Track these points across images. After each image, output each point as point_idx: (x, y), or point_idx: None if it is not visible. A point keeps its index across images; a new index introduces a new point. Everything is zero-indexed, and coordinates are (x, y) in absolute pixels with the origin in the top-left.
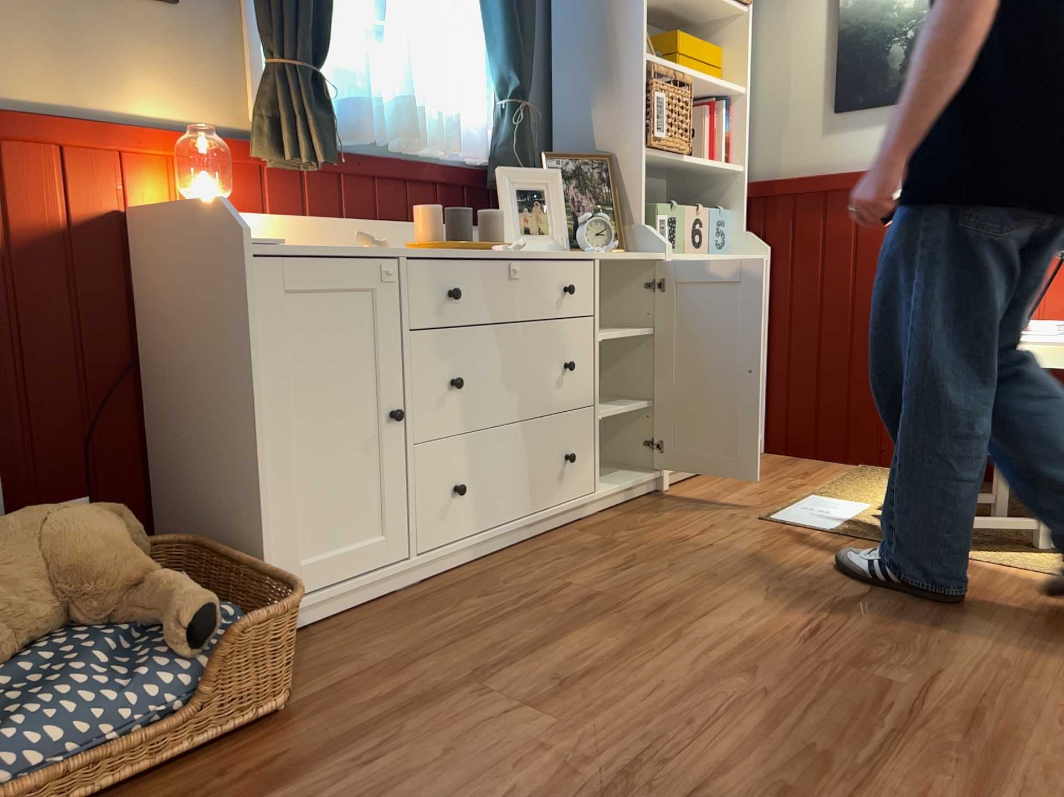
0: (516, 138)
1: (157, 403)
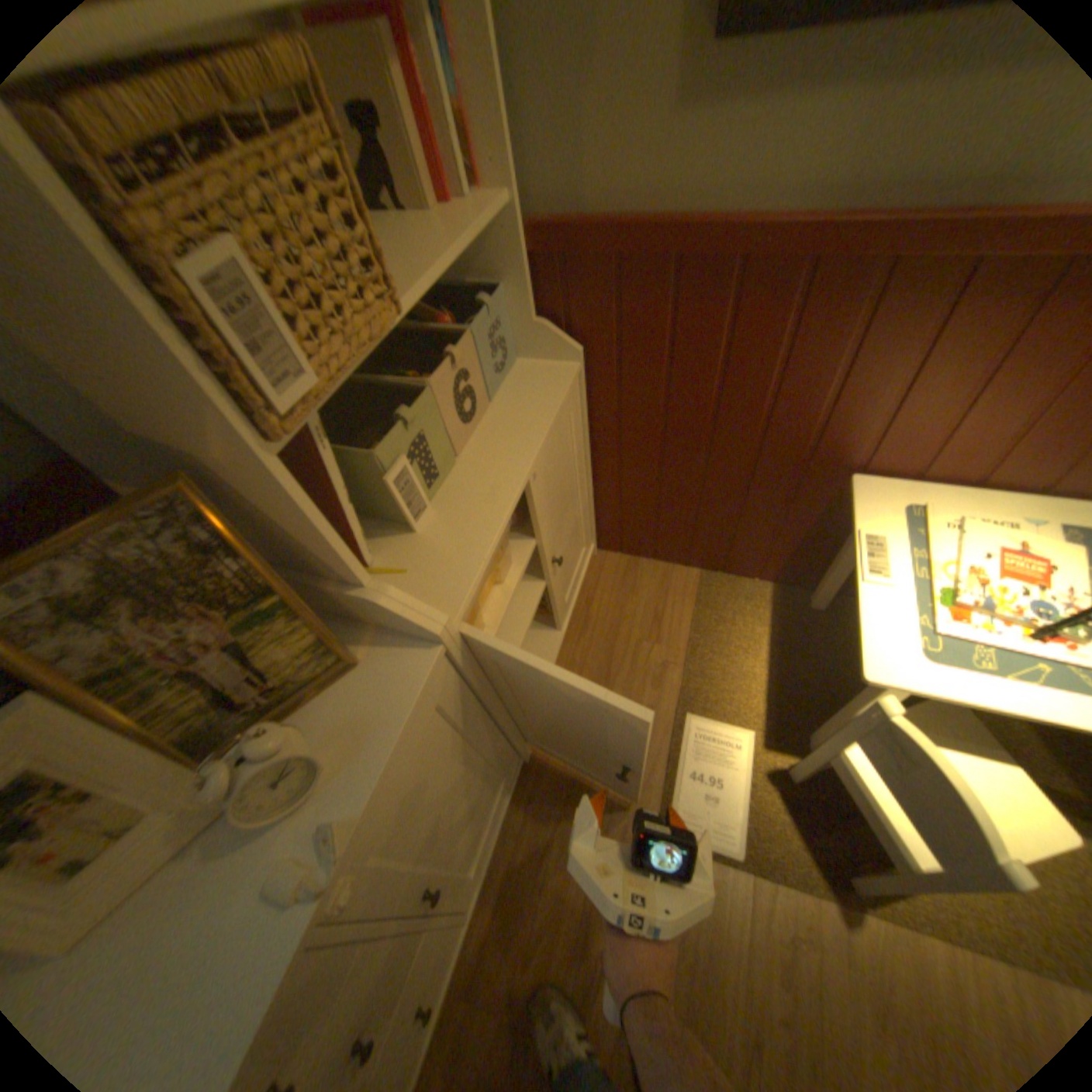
0: None
1: None
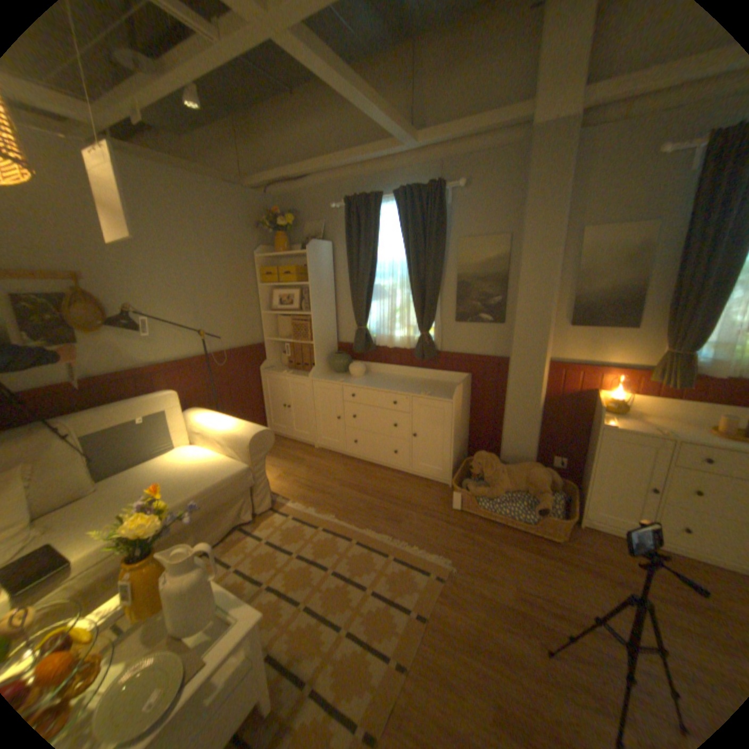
0: None
1: (590, 445)
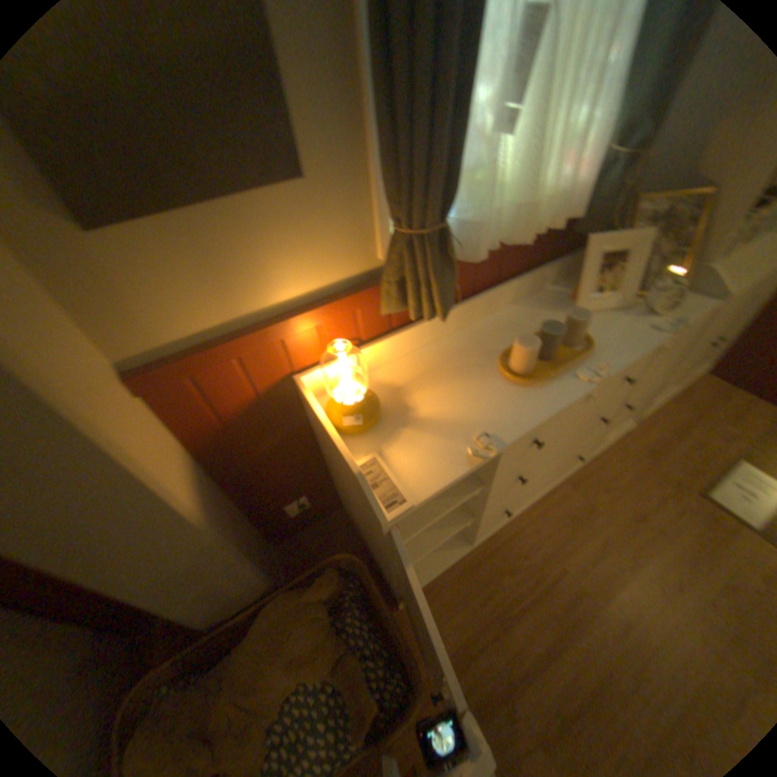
0: (621, 196)
1: (331, 468)
